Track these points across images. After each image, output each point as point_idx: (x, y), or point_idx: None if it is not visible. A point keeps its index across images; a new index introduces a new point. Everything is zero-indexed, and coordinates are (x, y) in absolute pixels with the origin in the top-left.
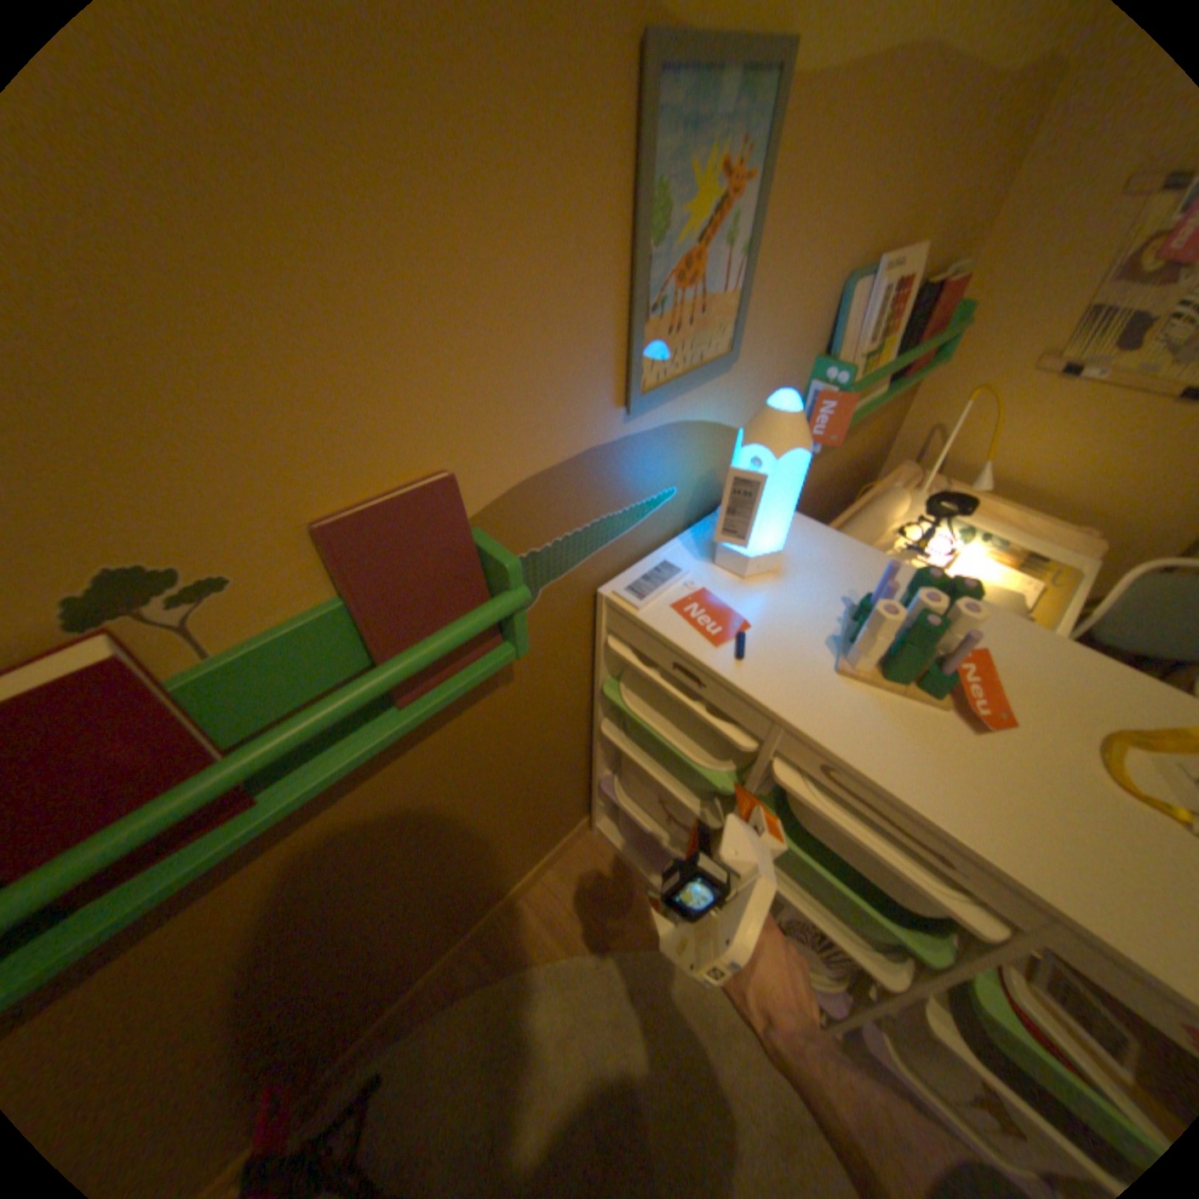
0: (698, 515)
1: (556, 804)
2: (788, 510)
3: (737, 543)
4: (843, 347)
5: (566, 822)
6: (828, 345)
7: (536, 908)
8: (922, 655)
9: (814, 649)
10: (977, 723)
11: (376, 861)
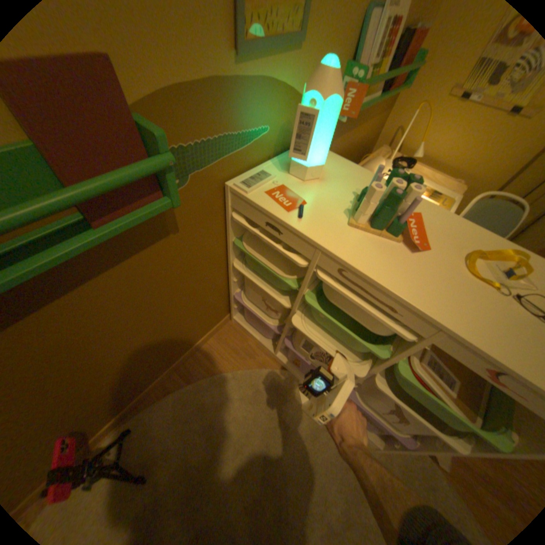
0: (281, 149)
1: (212, 306)
2: (329, 140)
3: (301, 160)
4: (362, 56)
5: (218, 316)
6: (354, 54)
7: (205, 354)
8: (391, 213)
9: (338, 214)
10: (413, 247)
11: (107, 329)
